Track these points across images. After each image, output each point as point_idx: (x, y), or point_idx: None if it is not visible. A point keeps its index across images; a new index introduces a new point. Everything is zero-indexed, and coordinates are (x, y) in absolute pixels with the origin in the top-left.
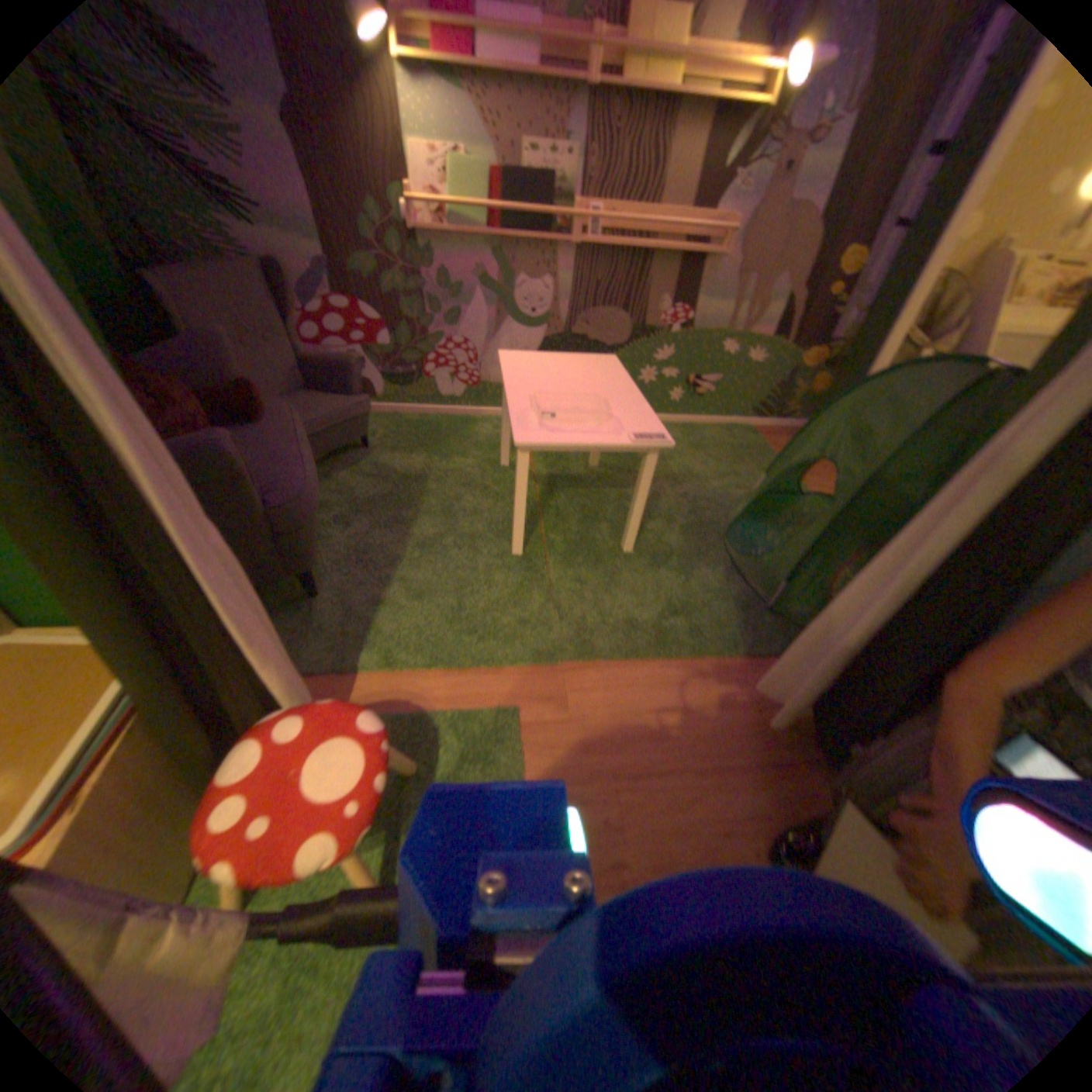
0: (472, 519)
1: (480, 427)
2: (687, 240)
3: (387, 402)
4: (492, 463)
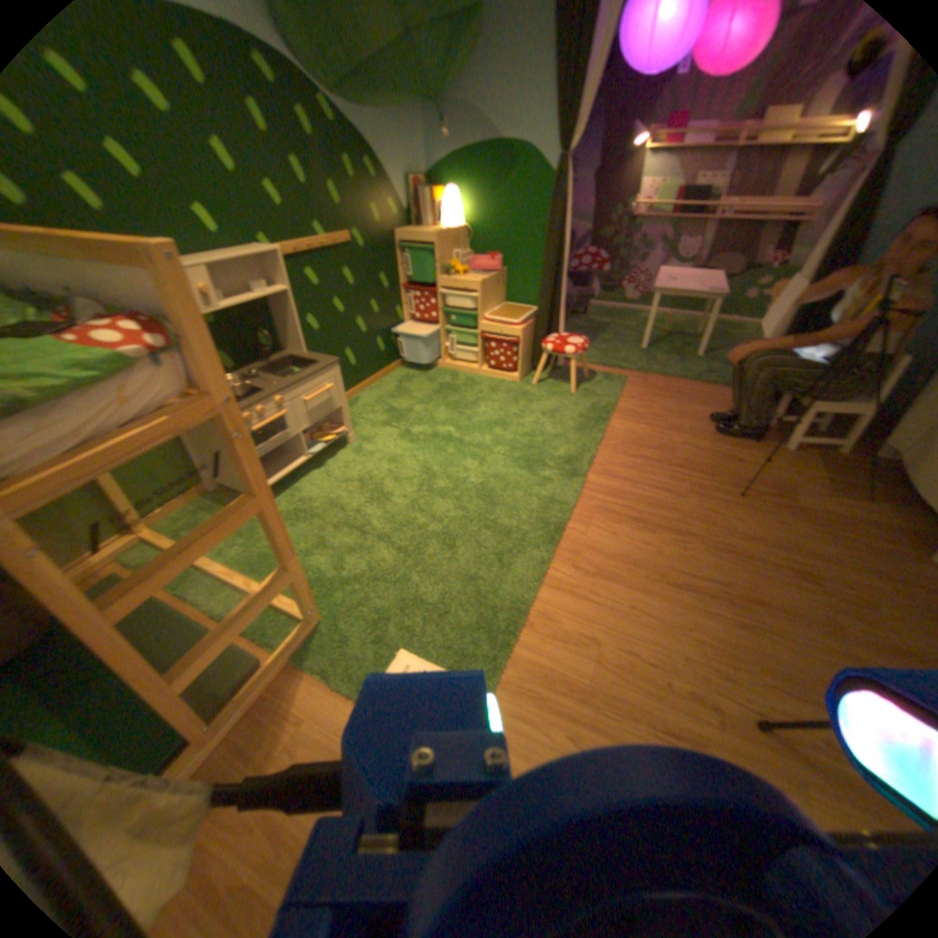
0: (624, 338)
1: (640, 315)
2: (786, 216)
3: (596, 301)
4: (641, 326)
